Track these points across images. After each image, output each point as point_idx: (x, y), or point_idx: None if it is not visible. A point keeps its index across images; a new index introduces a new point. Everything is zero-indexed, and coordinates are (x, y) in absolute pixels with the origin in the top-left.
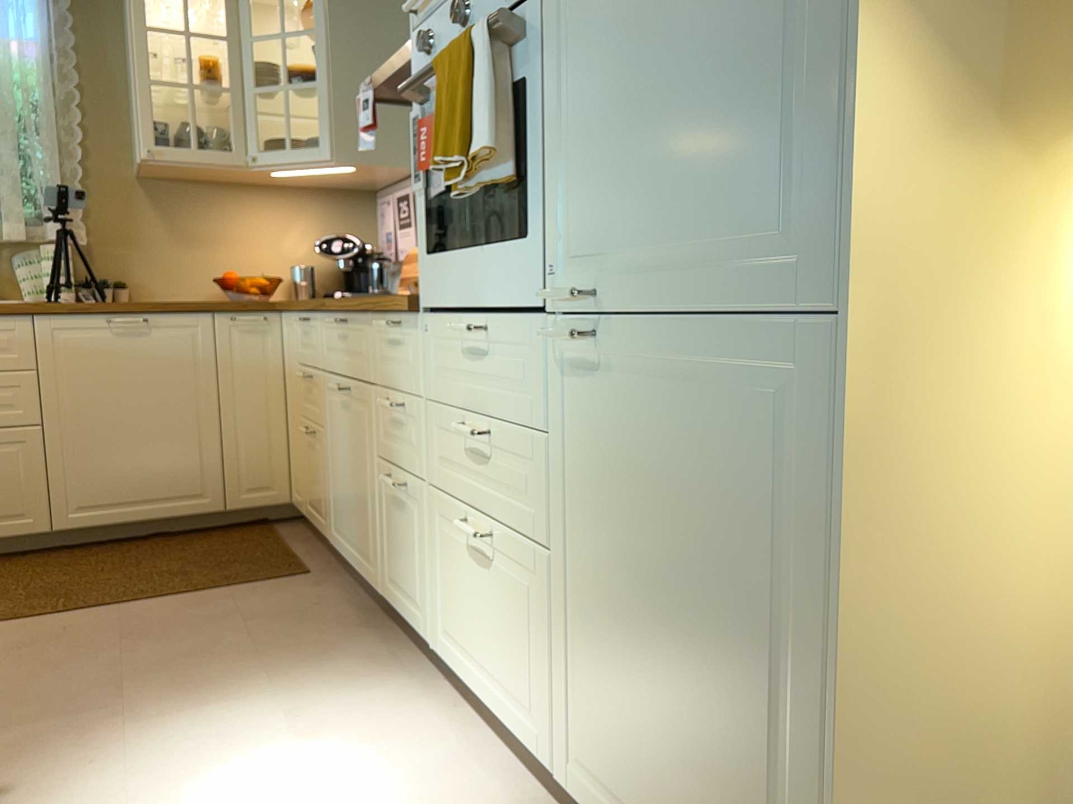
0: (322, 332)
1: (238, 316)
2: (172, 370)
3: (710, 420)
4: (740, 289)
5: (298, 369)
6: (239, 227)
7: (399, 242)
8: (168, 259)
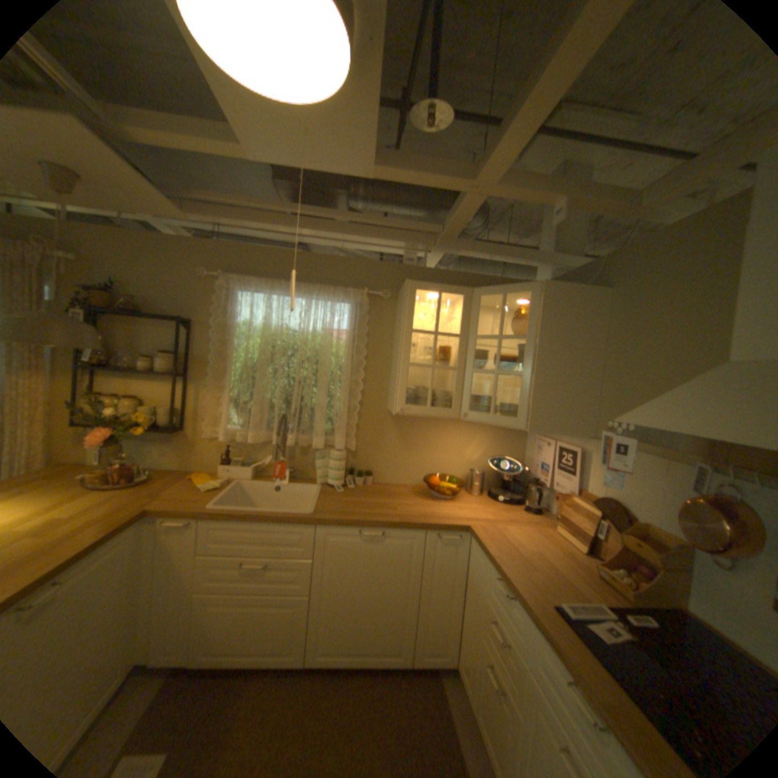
0: (539, 645)
1: (443, 535)
2: (395, 568)
3: None
4: None
5: (488, 606)
6: (441, 441)
7: (557, 479)
8: (398, 458)
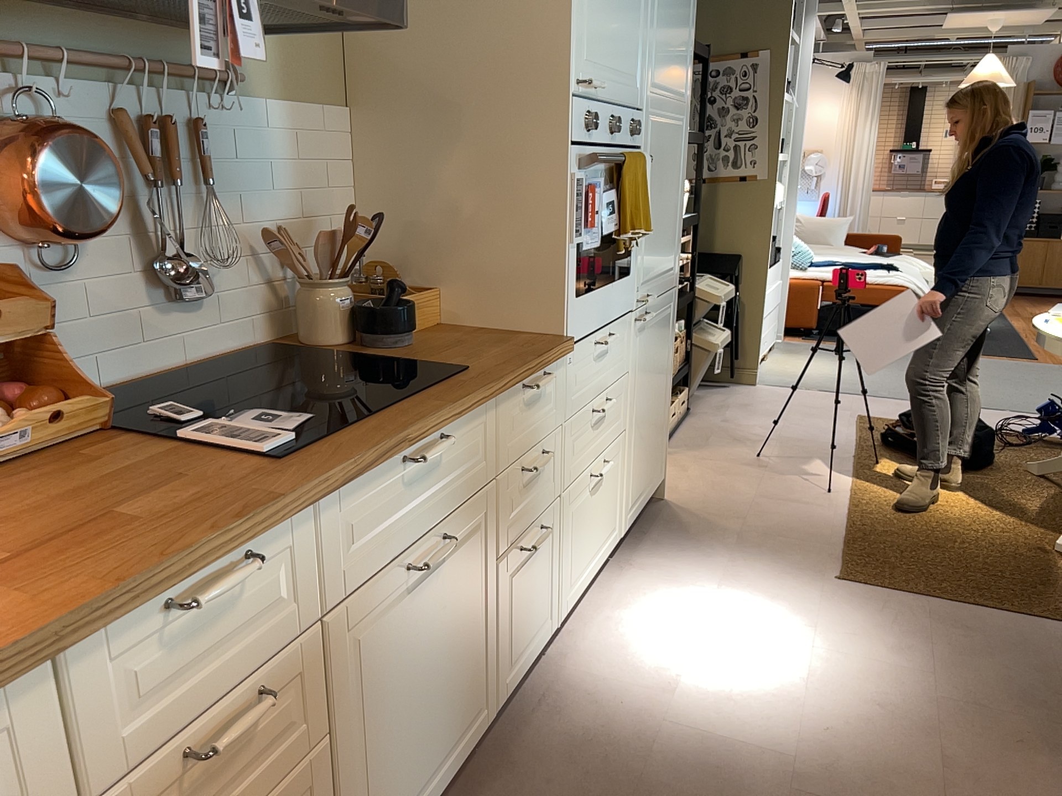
0: (328, 532)
1: None
2: None
3: (662, 326)
4: (668, 283)
5: None
6: None
7: None
8: None
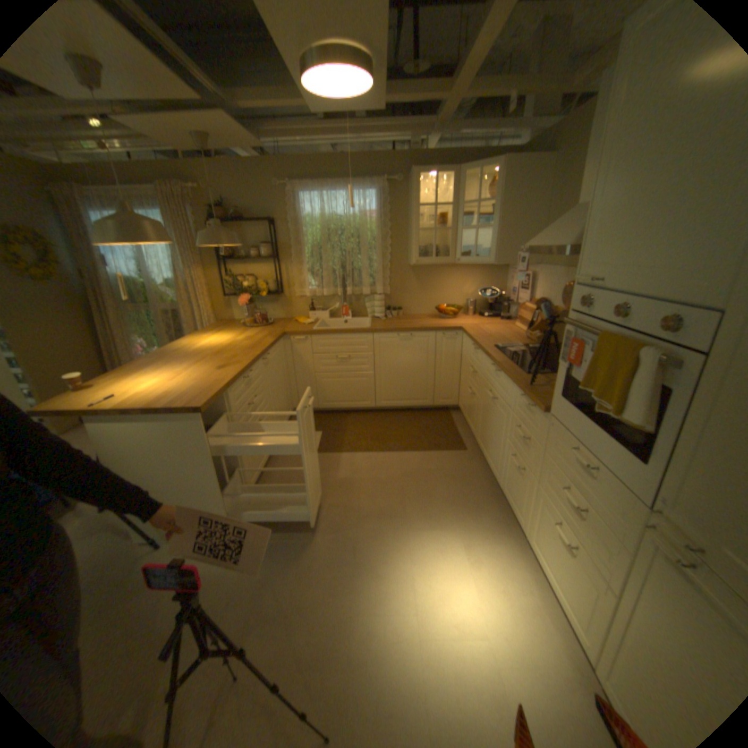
0: (484, 361)
1: (445, 333)
2: (418, 354)
3: None
4: None
5: (469, 362)
6: (446, 283)
7: (519, 296)
8: (417, 297)
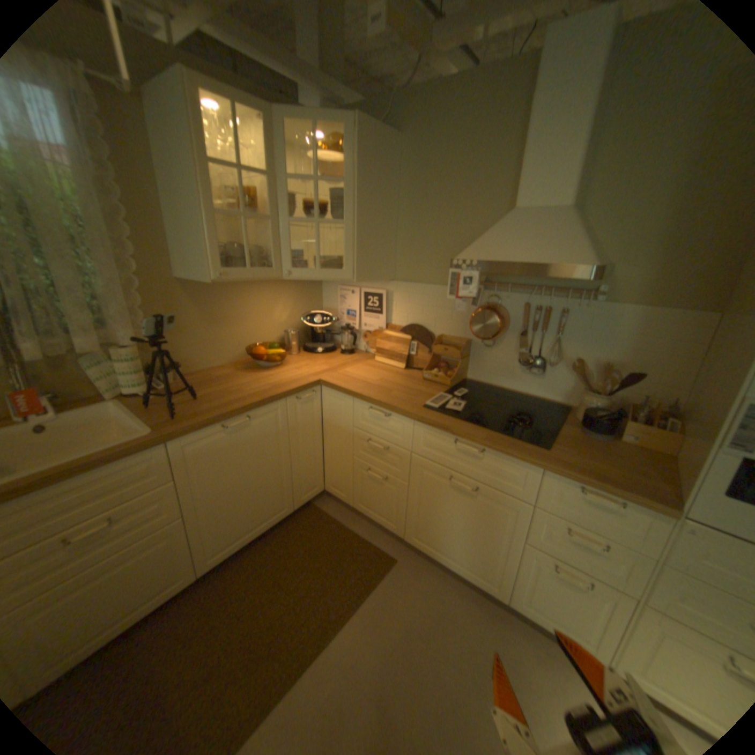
0: (419, 433)
1: (301, 396)
2: (265, 444)
3: None
4: None
5: (356, 432)
6: (249, 309)
7: (364, 321)
8: (205, 339)
